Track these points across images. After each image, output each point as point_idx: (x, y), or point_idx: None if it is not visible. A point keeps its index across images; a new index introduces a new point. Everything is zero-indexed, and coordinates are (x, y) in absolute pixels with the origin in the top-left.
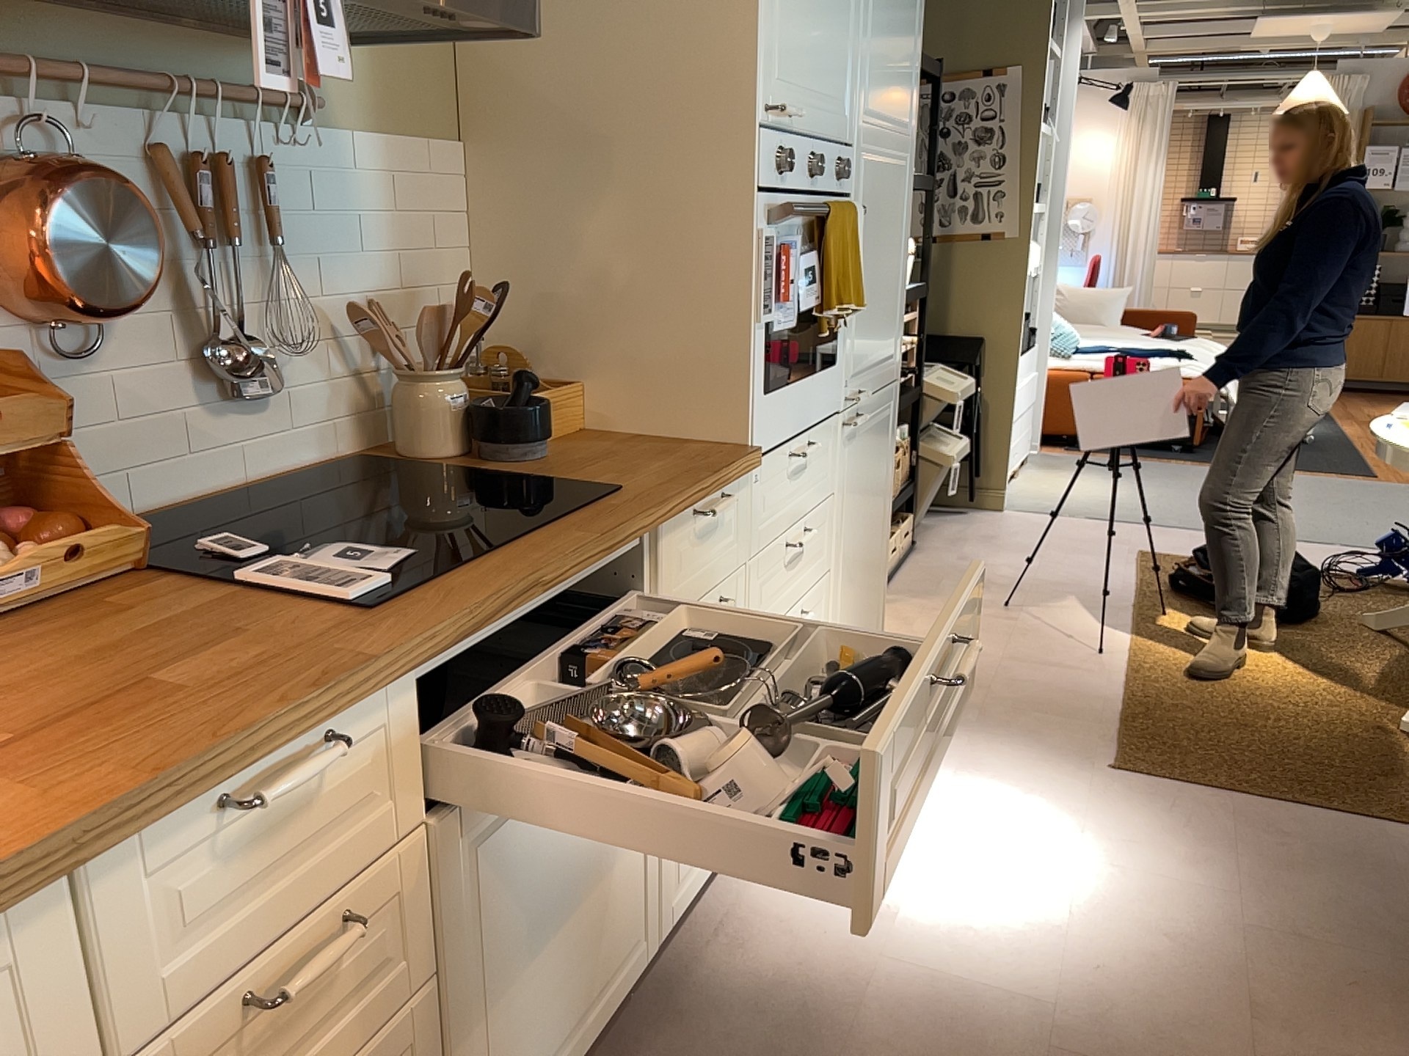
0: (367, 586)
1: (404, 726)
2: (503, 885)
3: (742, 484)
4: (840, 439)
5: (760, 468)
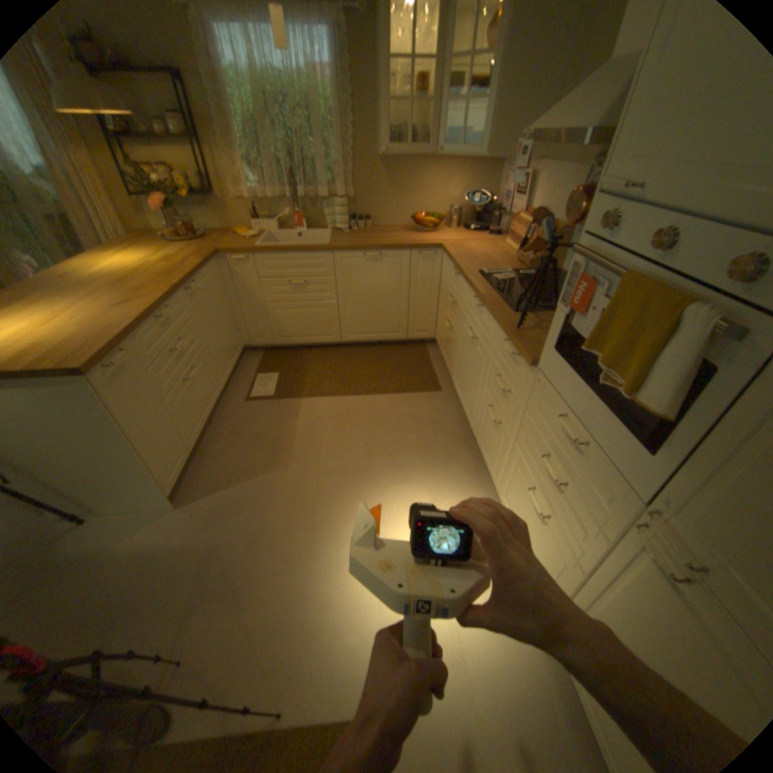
0: (487, 274)
1: (464, 288)
2: (463, 341)
3: (530, 368)
4: (634, 527)
5: (542, 382)
